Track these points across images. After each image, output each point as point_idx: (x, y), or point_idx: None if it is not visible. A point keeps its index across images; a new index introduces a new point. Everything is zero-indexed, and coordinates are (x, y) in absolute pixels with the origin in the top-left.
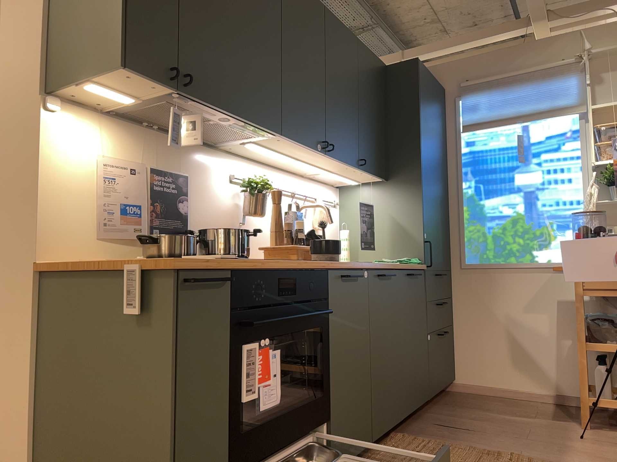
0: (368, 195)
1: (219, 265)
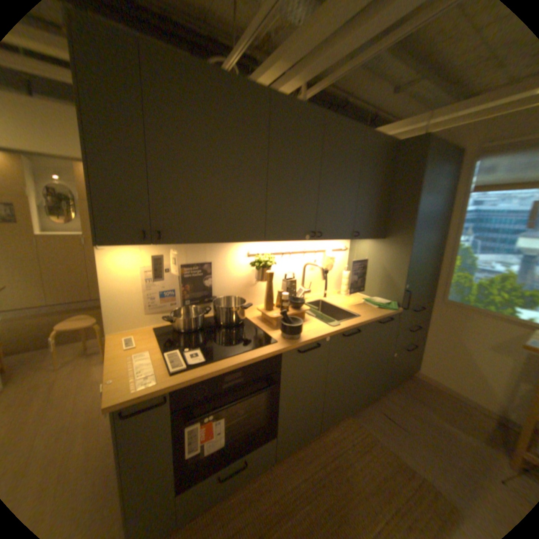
0: (368, 246)
1: (154, 394)
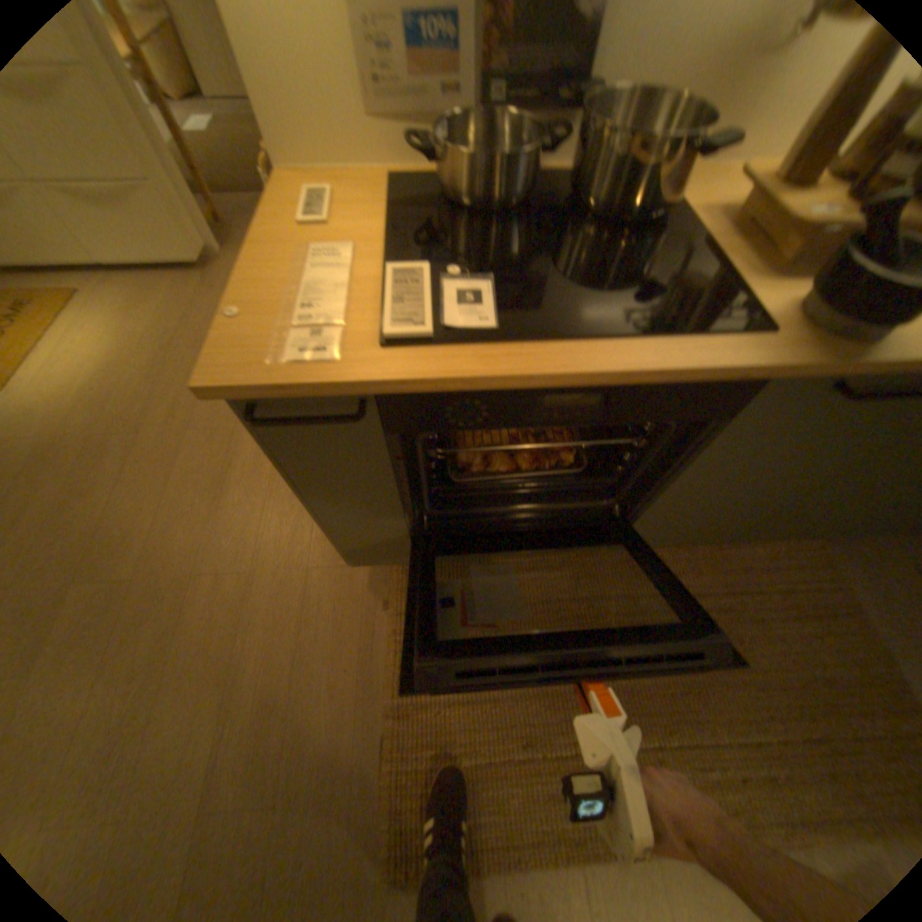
0: None
1: (329, 391)
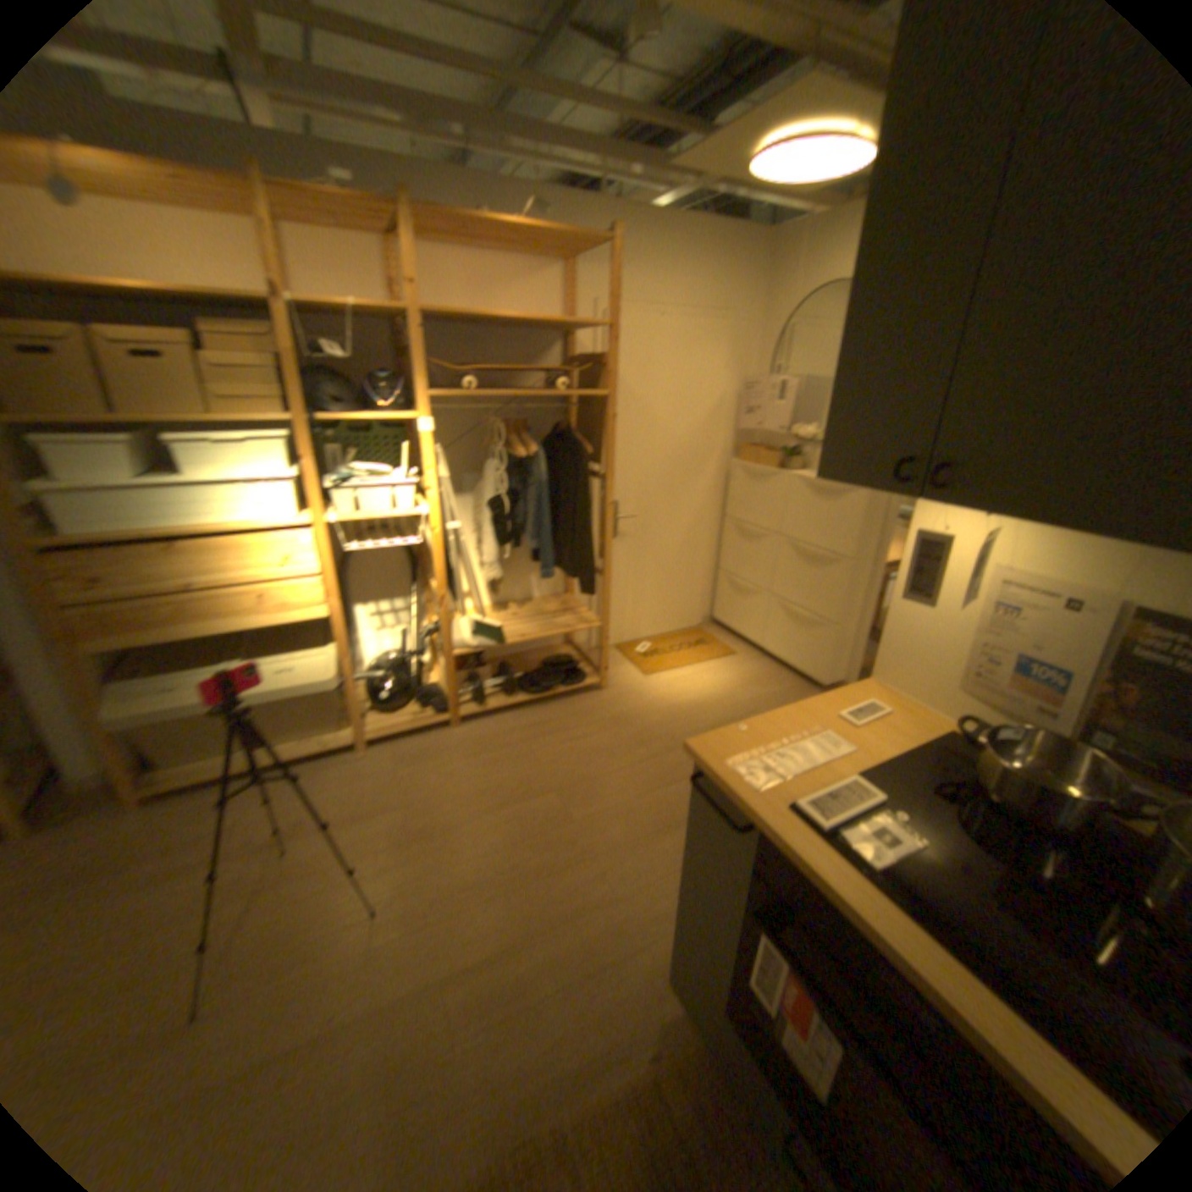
0: None
1: (738, 800)
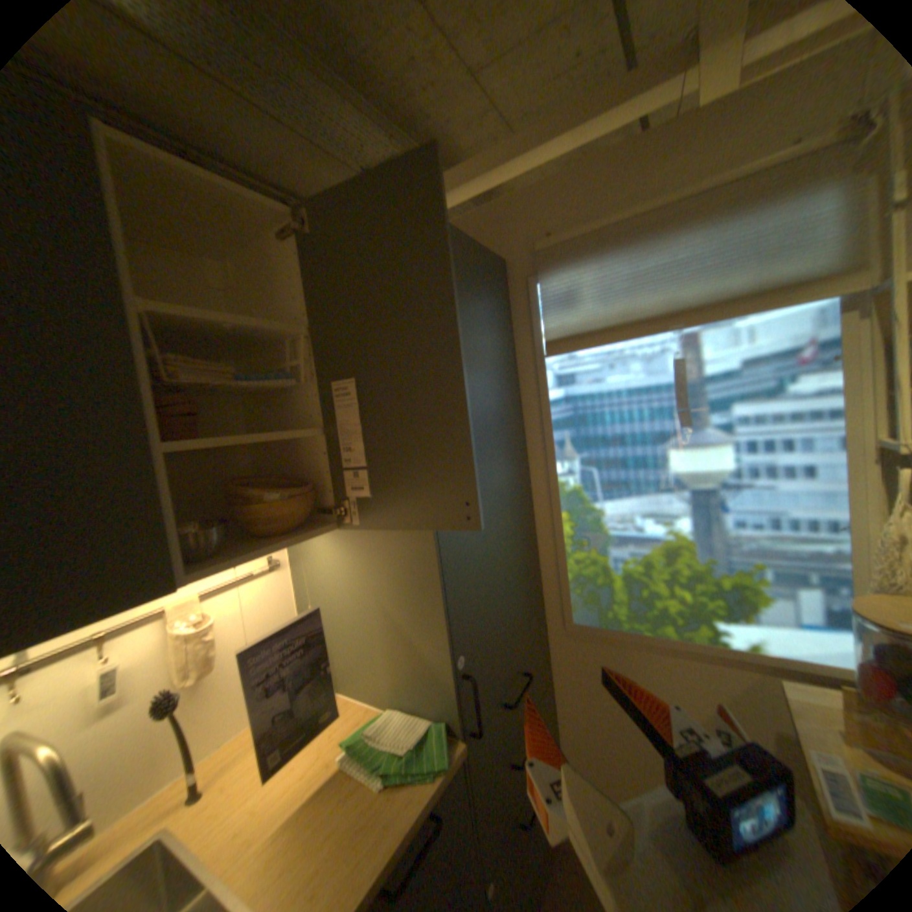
0: (333, 547)
1: None
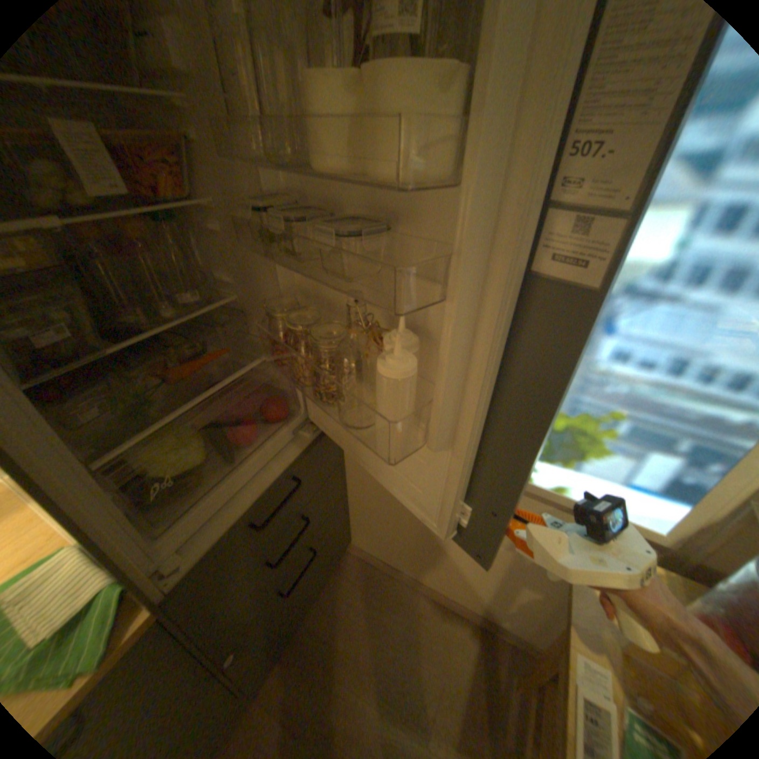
0: None
1: None
